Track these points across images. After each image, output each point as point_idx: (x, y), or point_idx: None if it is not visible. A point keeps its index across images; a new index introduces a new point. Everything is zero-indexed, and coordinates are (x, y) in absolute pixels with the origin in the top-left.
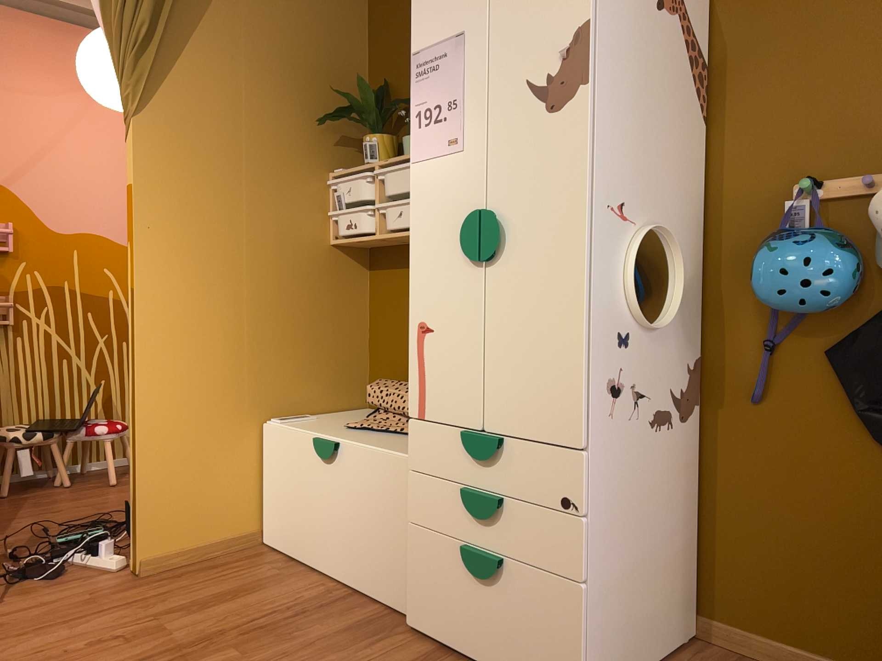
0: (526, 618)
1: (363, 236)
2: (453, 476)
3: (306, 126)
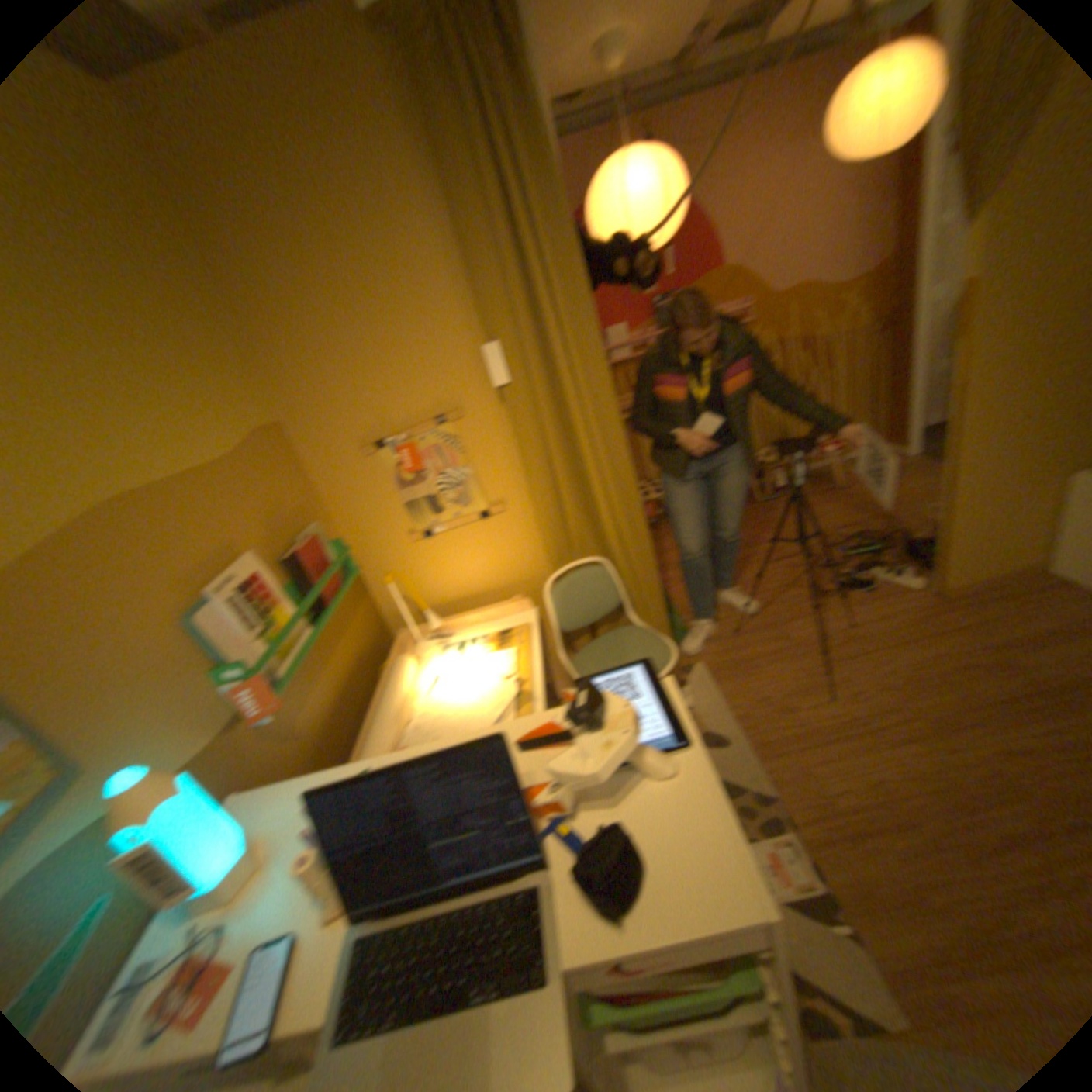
0: None
1: None
2: None
3: None
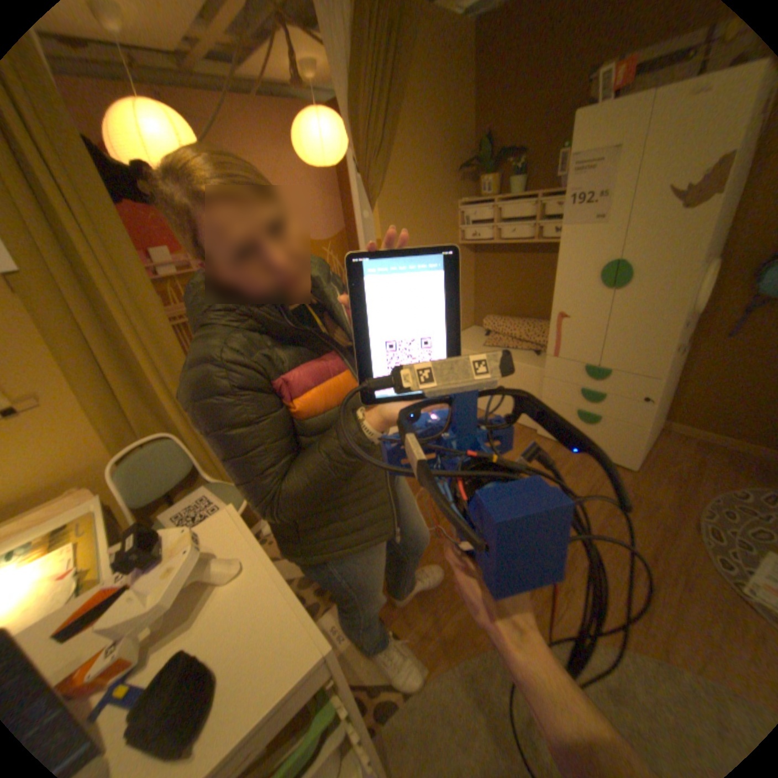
0: (612, 437)
1: (484, 242)
2: (574, 381)
3: (447, 174)
